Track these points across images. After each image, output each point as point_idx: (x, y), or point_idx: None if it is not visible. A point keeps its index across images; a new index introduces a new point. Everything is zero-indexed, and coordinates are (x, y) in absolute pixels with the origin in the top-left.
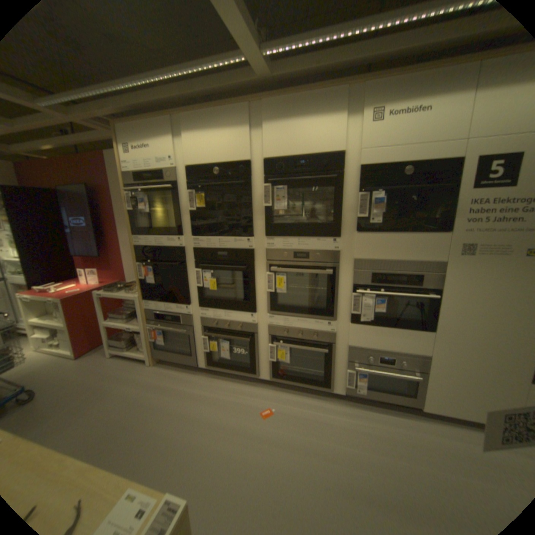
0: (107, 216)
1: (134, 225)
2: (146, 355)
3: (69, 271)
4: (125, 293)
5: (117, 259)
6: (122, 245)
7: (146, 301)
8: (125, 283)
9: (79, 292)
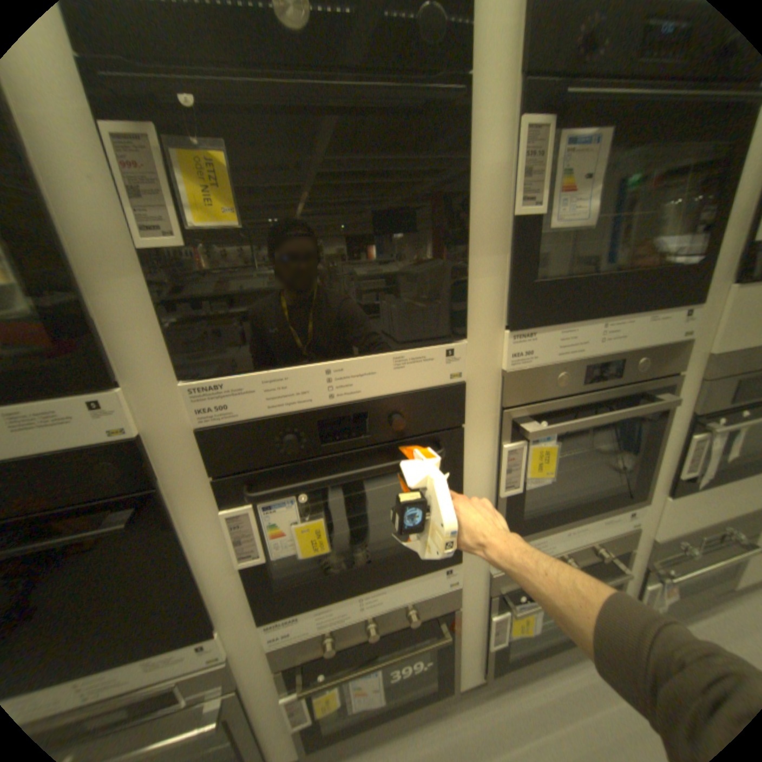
0: None
1: None
2: None
3: None
4: None
5: None
6: None
7: None
8: None
9: None
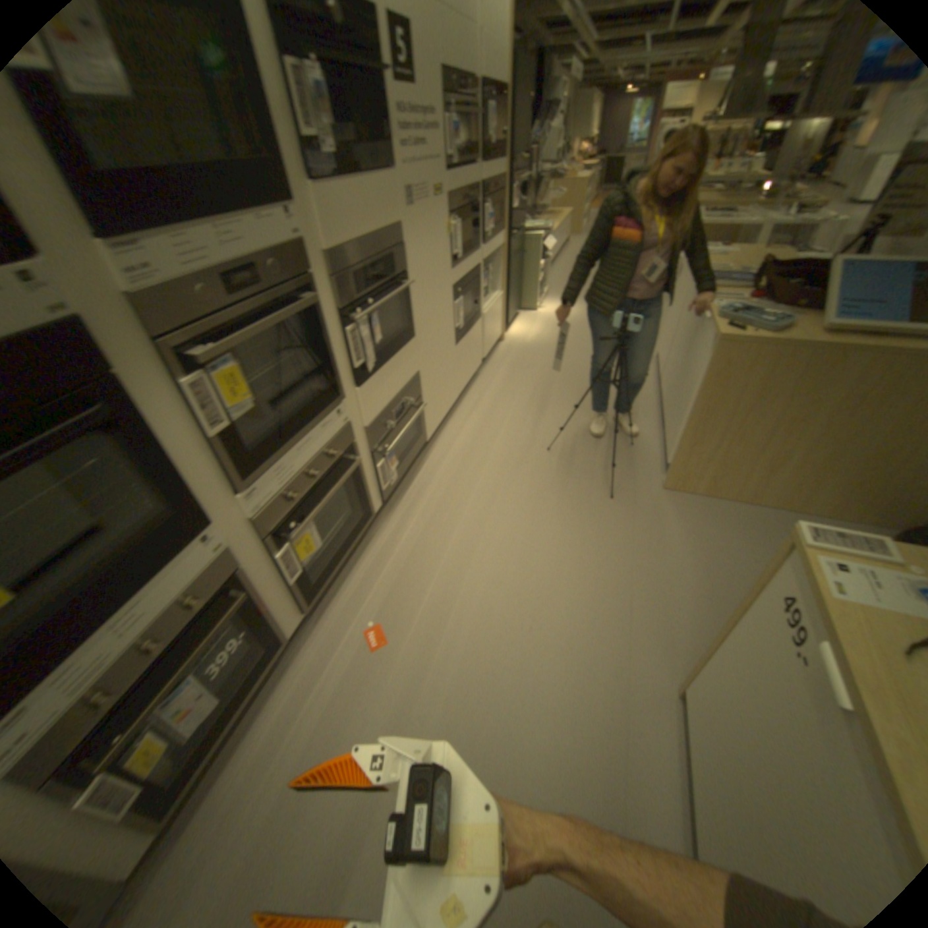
0: None
1: None
2: None
3: None
4: None
5: None
6: None
7: None
8: None
9: None
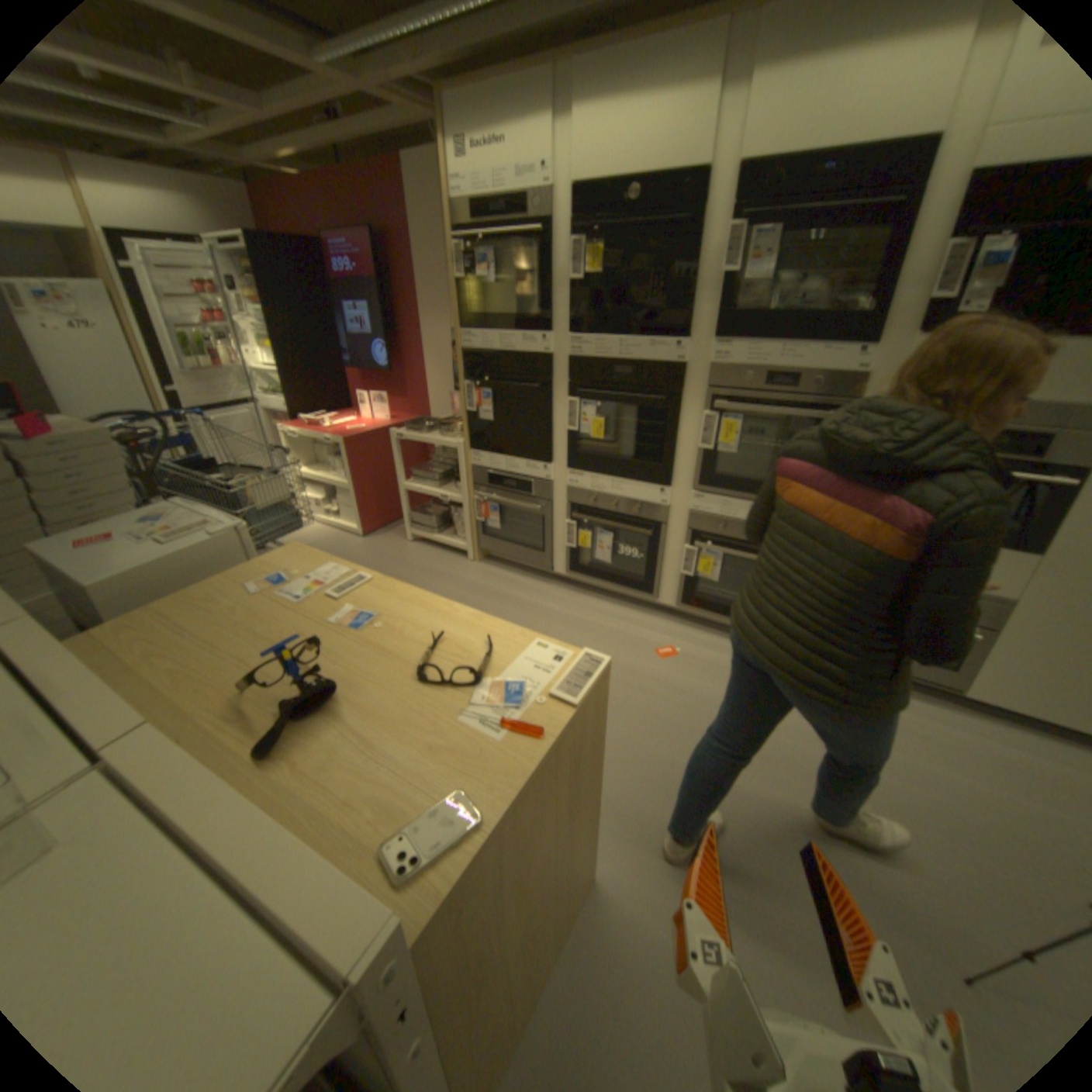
0: (403, 293)
1: (465, 310)
2: (470, 543)
3: (340, 396)
4: (440, 437)
5: (418, 378)
6: (426, 352)
7: (476, 451)
8: (437, 421)
9: (365, 431)
